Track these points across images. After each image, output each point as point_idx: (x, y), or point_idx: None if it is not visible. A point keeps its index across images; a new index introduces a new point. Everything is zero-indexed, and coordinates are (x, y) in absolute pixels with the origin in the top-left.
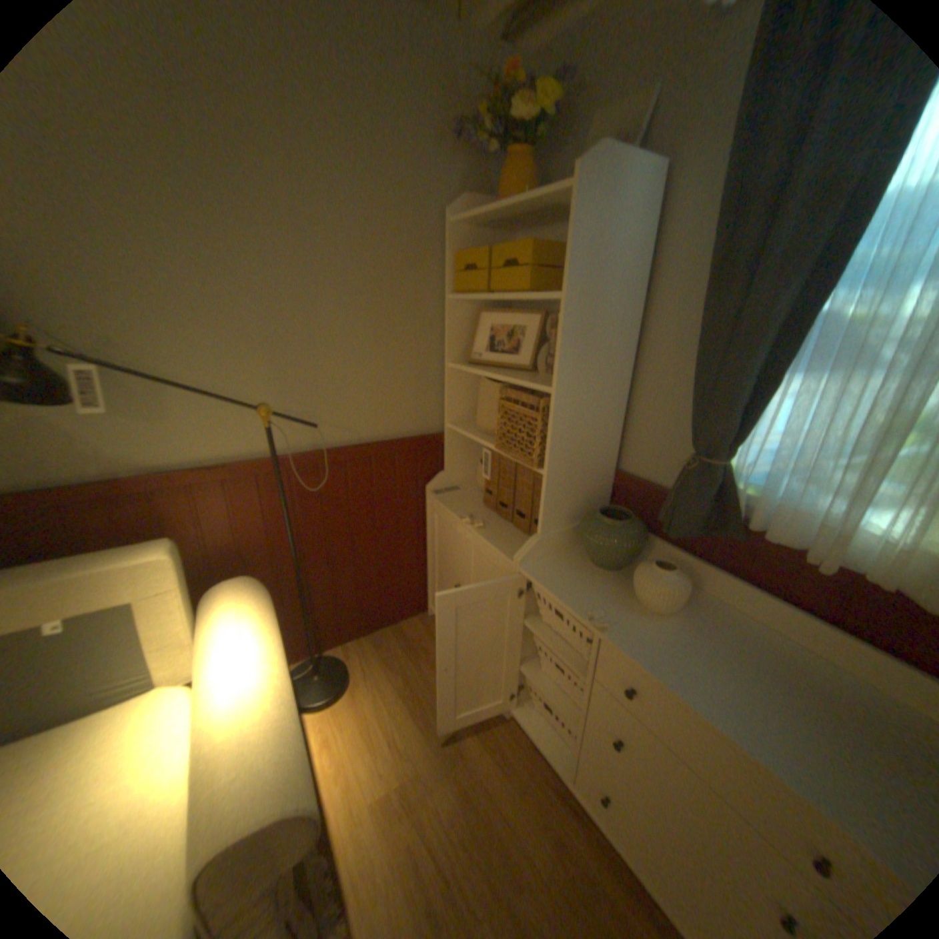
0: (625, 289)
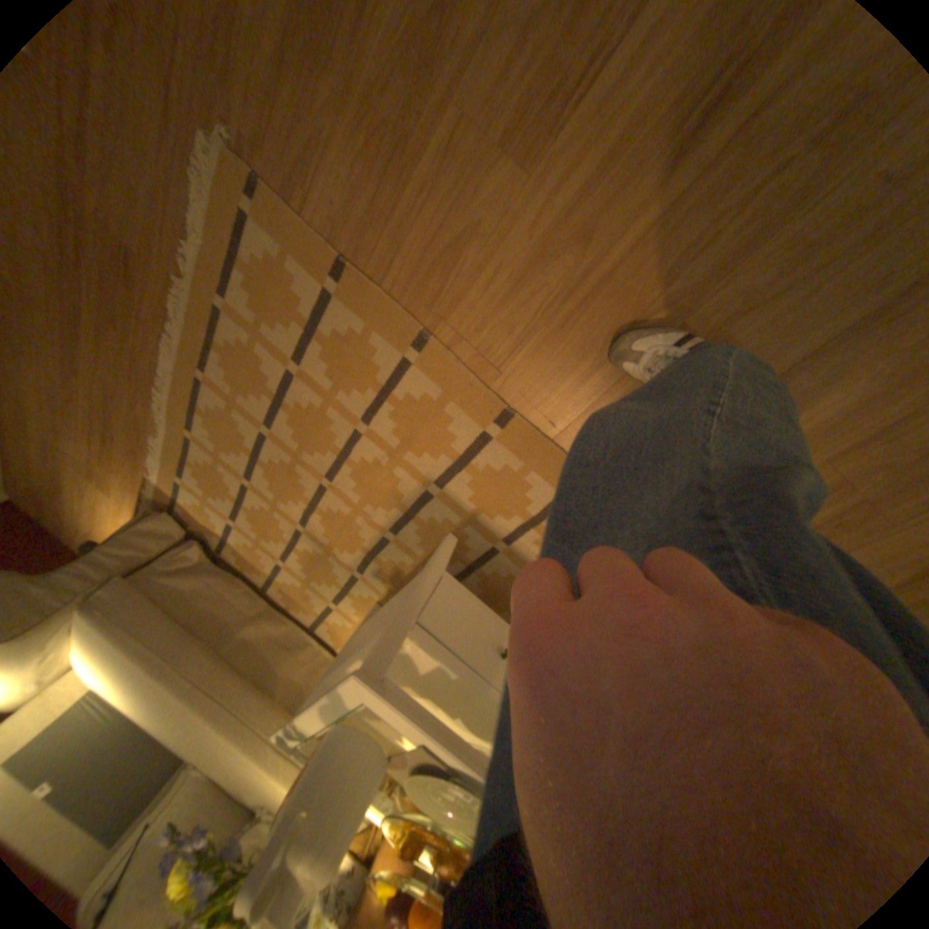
0: None
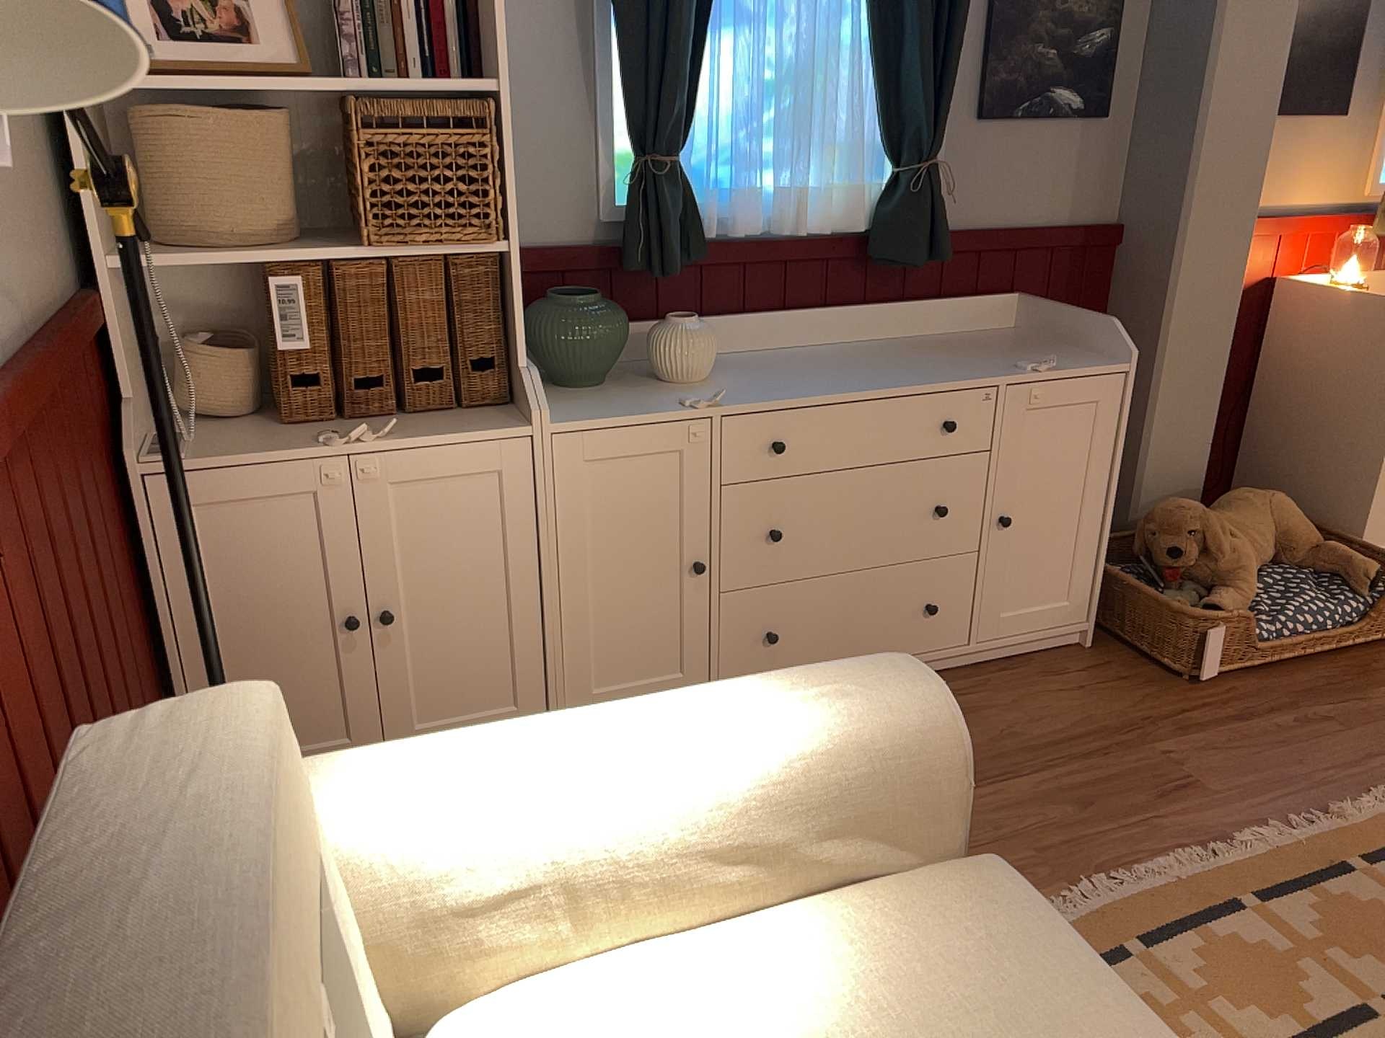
0: None
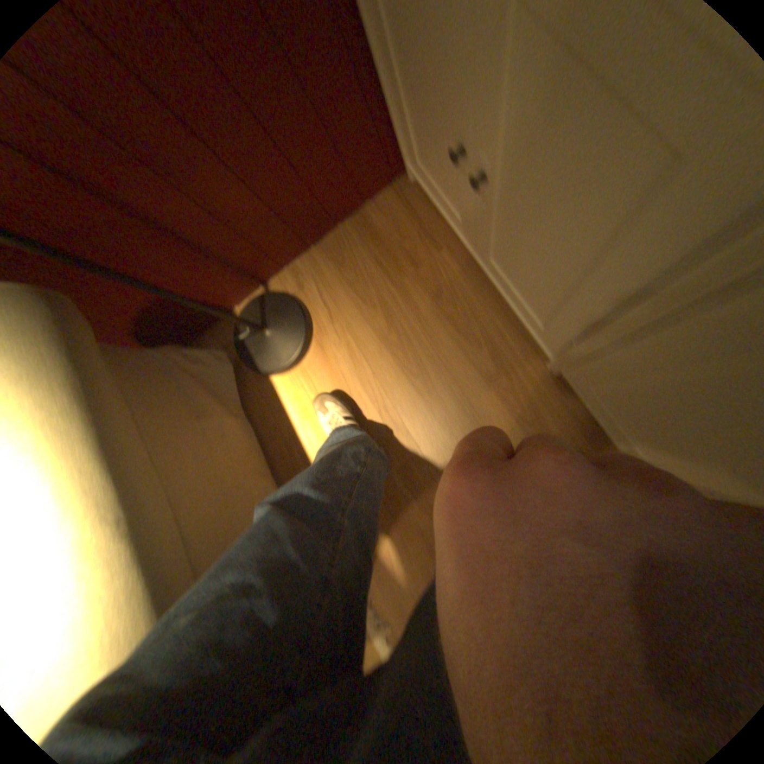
0: None
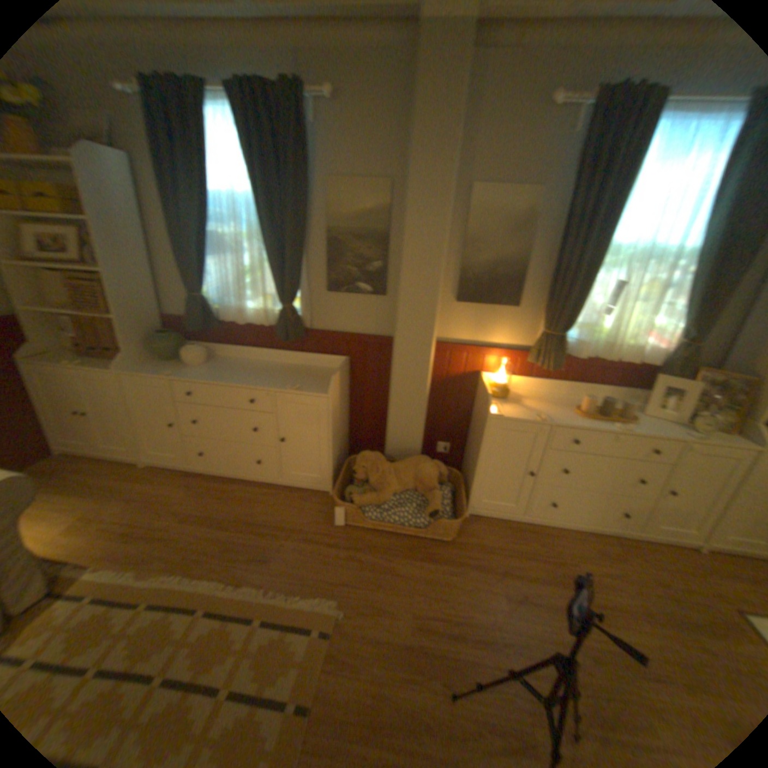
0: (127, 217)
